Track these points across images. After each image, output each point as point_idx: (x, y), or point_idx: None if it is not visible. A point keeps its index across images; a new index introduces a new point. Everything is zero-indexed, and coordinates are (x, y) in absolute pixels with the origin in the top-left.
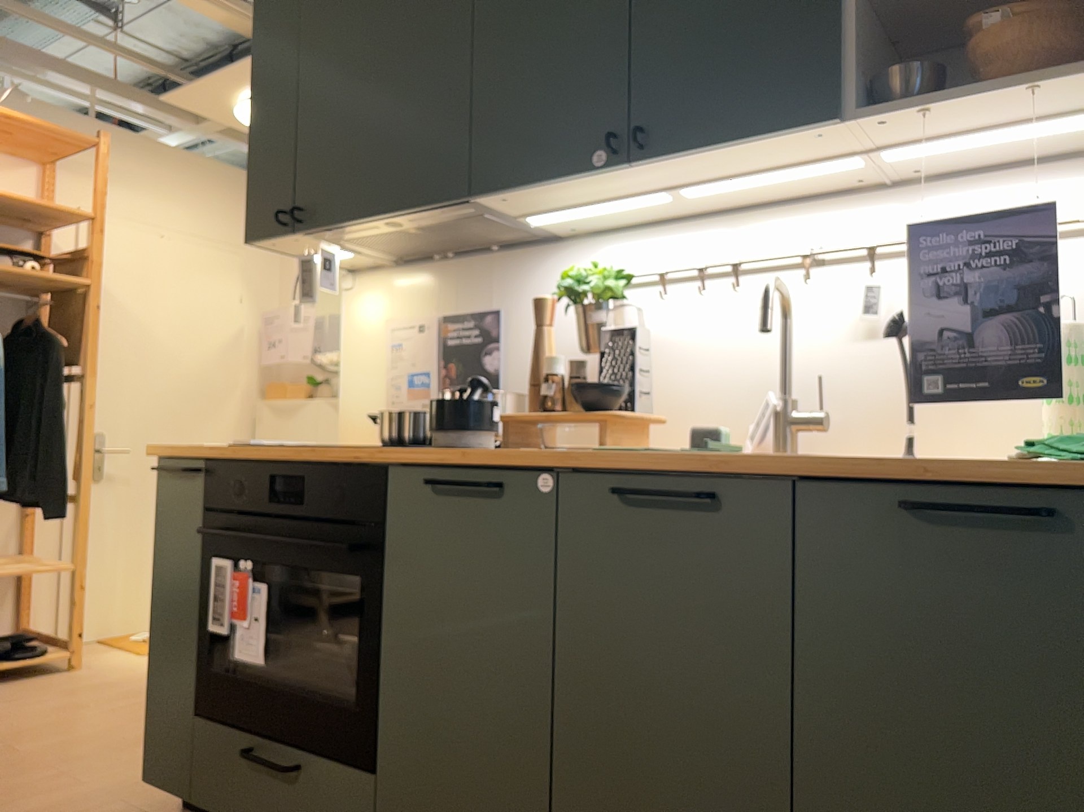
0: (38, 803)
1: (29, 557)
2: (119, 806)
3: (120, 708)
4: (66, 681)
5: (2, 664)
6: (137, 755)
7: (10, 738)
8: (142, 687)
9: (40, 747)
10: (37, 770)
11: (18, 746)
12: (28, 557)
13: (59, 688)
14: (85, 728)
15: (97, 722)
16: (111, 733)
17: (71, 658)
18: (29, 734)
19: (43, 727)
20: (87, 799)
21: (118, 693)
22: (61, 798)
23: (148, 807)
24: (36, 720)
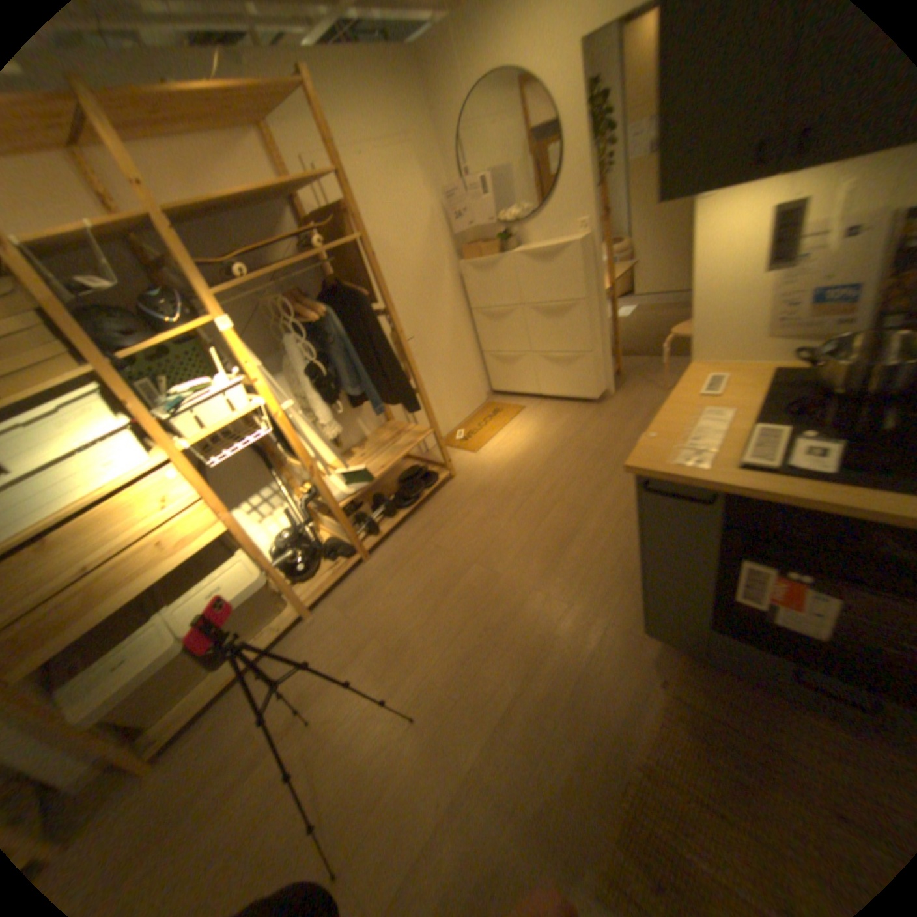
0: (563, 628)
1: (393, 420)
2: (614, 625)
3: (514, 512)
4: (459, 488)
5: (426, 491)
6: (570, 562)
7: (483, 556)
8: (504, 484)
9: (508, 563)
10: (529, 590)
11: (495, 565)
12: (393, 421)
13: (462, 497)
14: (514, 538)
15: (514, 529)
16: (533, 540)
17: (451, 472)
18: (489, 550)
19: (490, 541)
20: (587, 619)
21: (498, 495)
22: (570, 621)
23: (632, 624)
24: (479, 533)
